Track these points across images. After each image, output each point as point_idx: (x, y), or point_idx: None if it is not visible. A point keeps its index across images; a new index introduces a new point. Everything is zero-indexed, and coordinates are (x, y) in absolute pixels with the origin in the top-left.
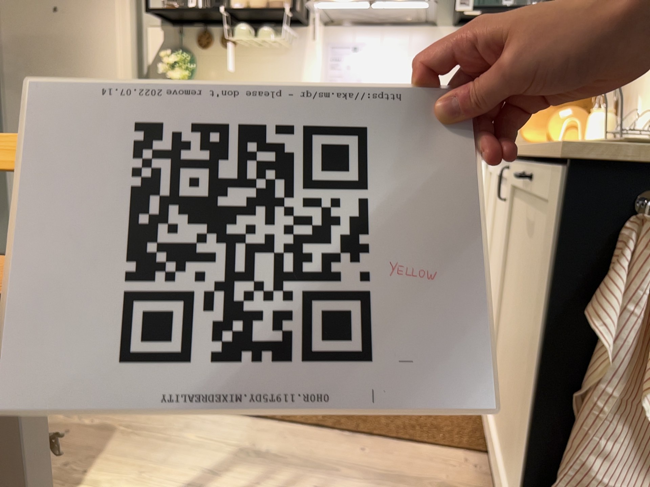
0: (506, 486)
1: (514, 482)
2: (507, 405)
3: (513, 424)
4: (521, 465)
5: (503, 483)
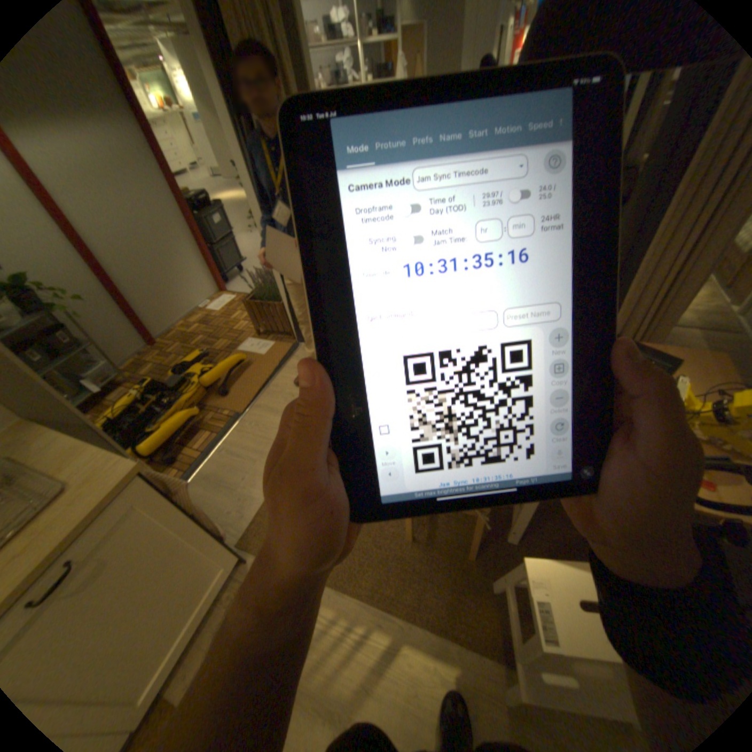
0: (204, 595)
1: (205, 582)
2: (163, 621)
3: (181, 595)
4: (210, 555)
5: (202, 602)
